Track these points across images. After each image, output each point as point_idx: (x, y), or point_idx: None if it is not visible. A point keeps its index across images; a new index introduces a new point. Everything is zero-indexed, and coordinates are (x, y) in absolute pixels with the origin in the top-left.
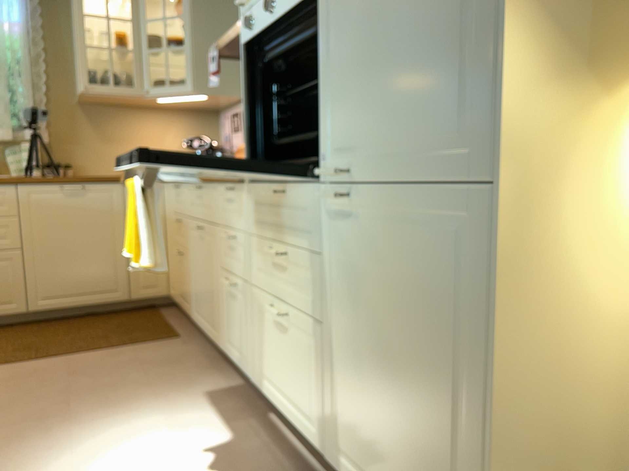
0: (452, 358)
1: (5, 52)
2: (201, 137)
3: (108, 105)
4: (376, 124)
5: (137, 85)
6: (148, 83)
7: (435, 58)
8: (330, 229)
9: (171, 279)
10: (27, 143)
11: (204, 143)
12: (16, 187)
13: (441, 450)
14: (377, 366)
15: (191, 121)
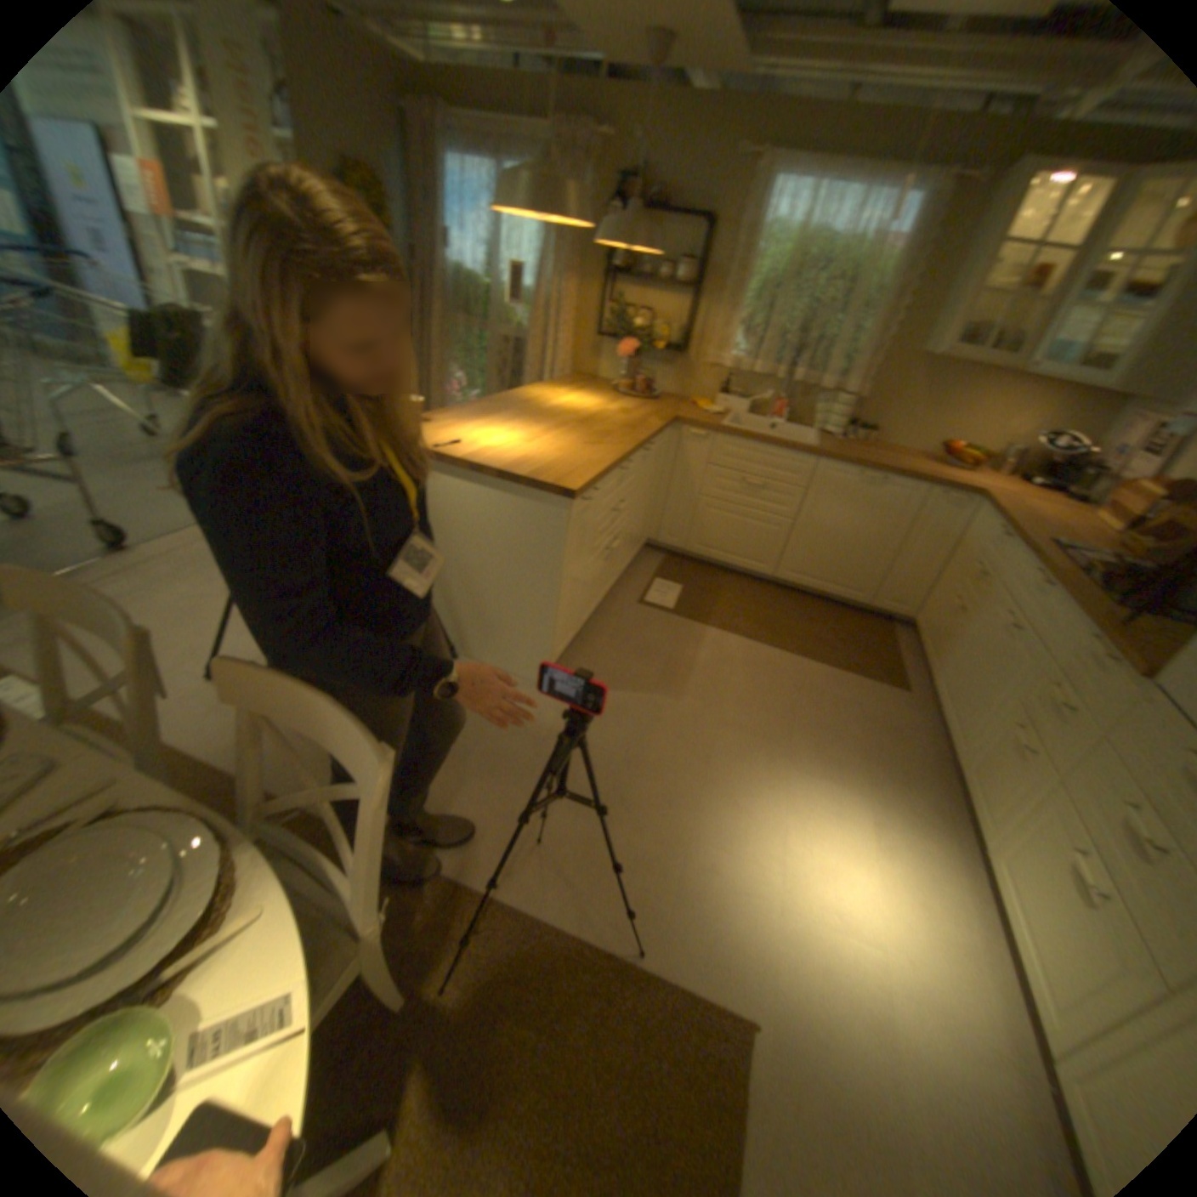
0: None
1: (873, 280)
2: (1075, 429)
3: (963, 361)
4: None
5: (1023, 347)
6: (1044, 354)
7: None
8: None
9: (926, 609)
10: (846, 397)
11: (1076, 449)
12: (819, 461)
13: None
14: None
15: (1073, 401)
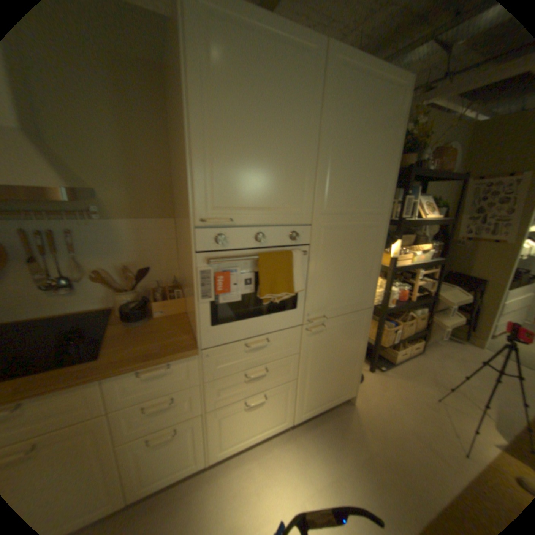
0: (354, 350)
1: None
2: None
3: None
4: (336, 299)
5: None
6: None
7: (360, 280)
8: (306, 341)
9: None
10: None
11: None
12: None
13: (348, 373)
14: (327, 371)
15: None
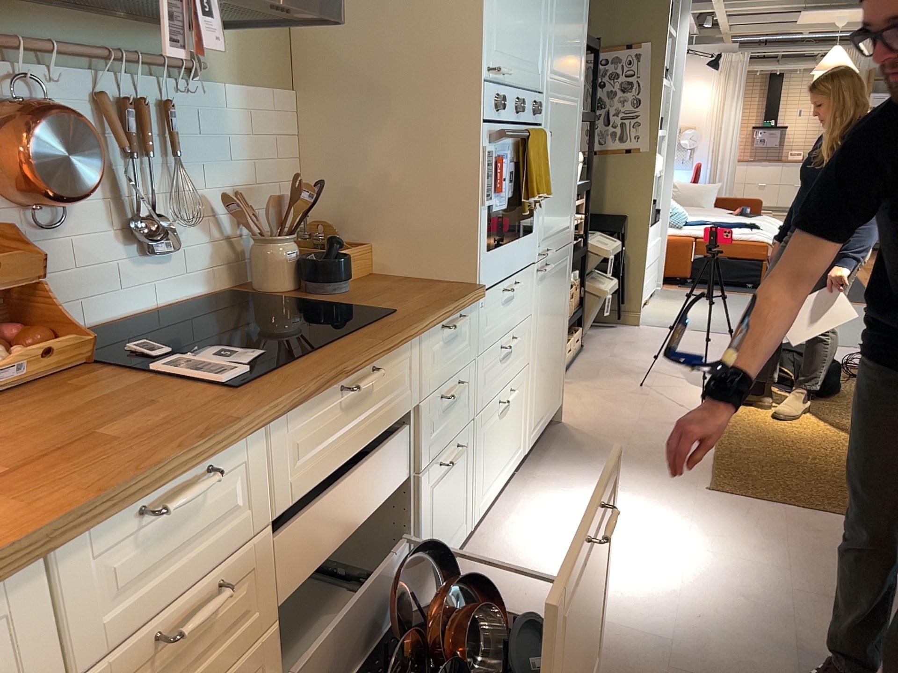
0: (562, 315)
1: None
2: None
3: None
4: (555, 221)
5: None
6: None
7: (567, 193)
8: (537, 292)
9: None
10: None
11: None
12: None
13: (558, 357)
14: (547, 350)
15: None
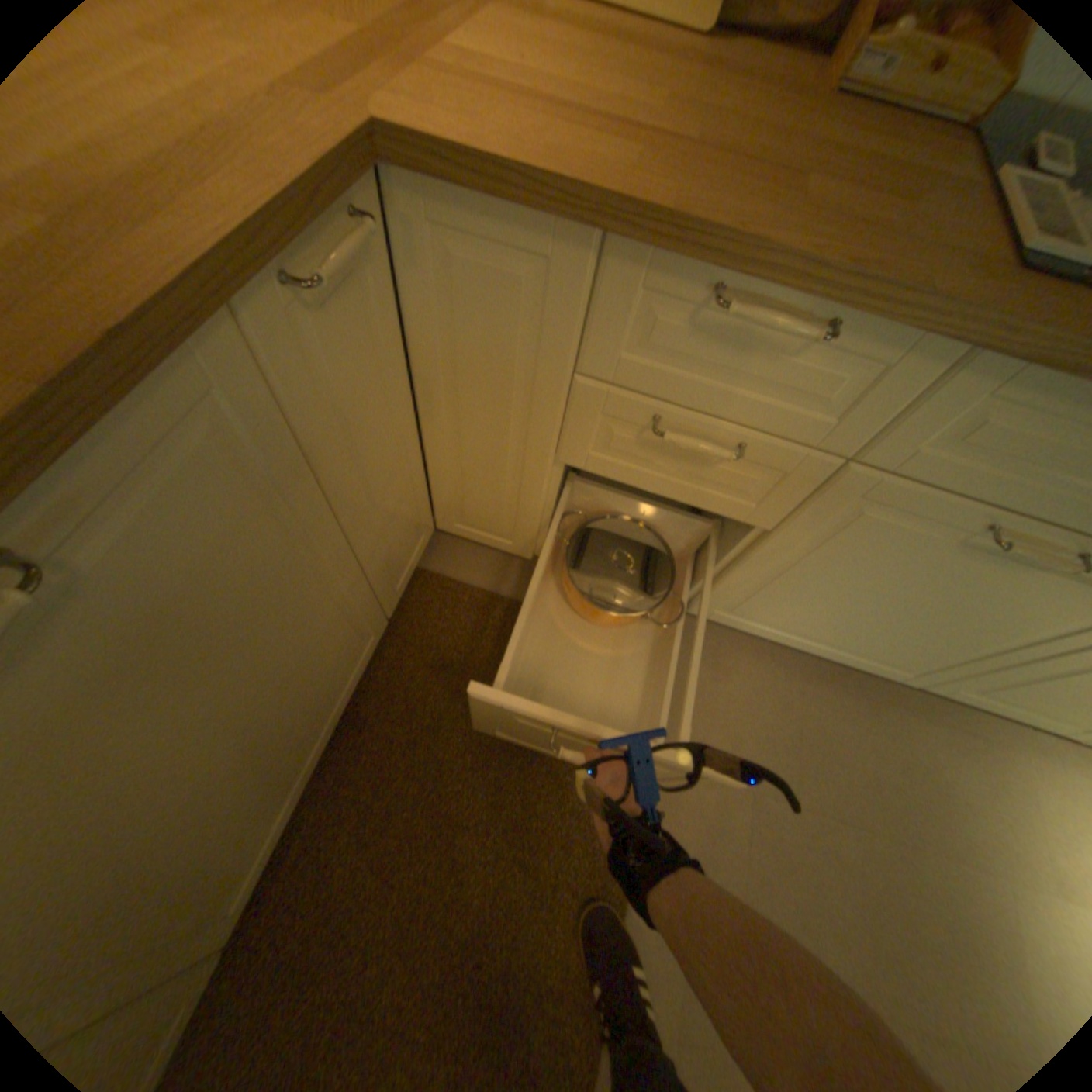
0: None
1: None
2: None
3: None
4: None
5: None
6: None
7: None
8: None
9: (462, 510)
10: None
11: None
12: None
13: None
14: None
15: None
